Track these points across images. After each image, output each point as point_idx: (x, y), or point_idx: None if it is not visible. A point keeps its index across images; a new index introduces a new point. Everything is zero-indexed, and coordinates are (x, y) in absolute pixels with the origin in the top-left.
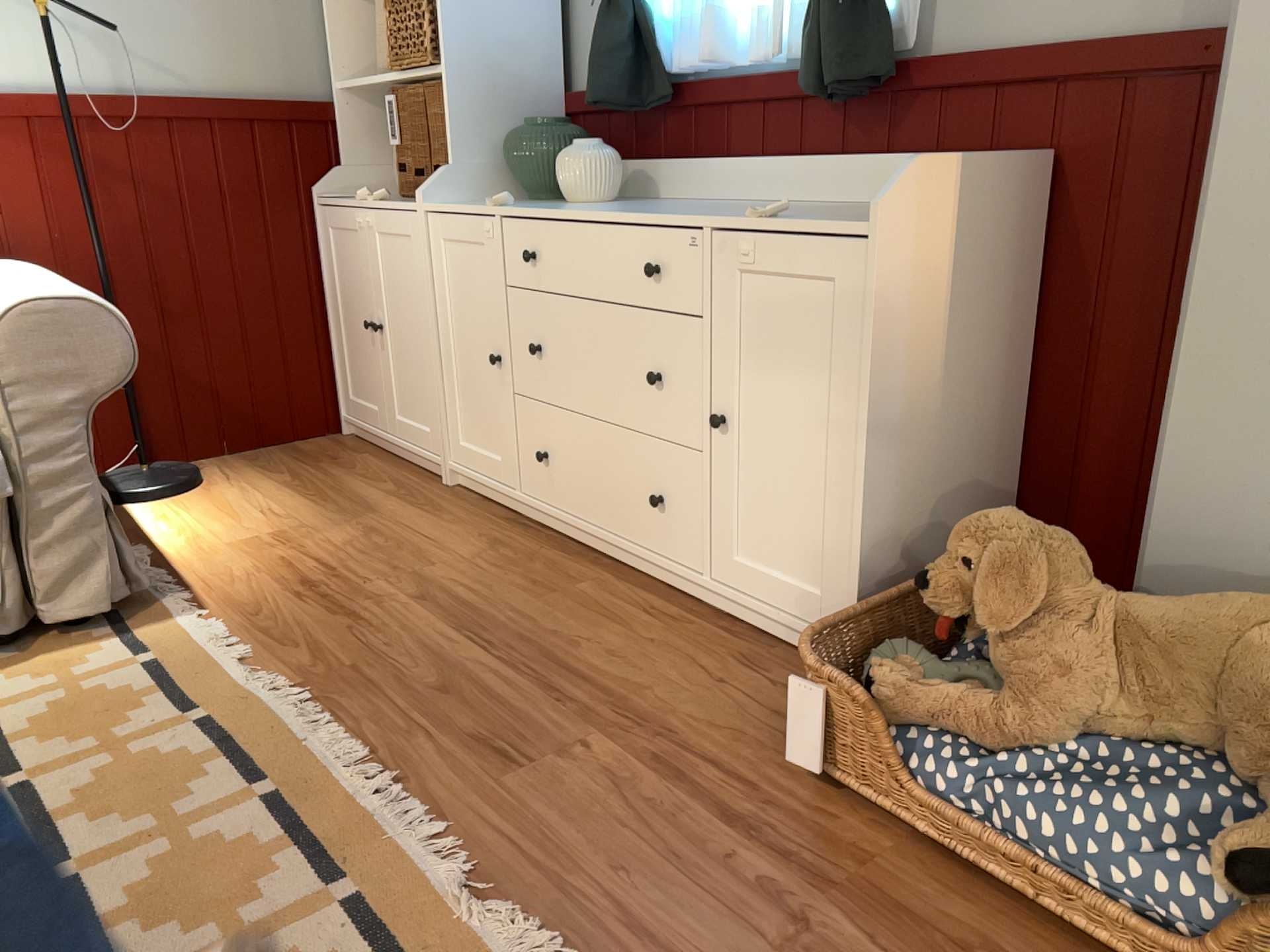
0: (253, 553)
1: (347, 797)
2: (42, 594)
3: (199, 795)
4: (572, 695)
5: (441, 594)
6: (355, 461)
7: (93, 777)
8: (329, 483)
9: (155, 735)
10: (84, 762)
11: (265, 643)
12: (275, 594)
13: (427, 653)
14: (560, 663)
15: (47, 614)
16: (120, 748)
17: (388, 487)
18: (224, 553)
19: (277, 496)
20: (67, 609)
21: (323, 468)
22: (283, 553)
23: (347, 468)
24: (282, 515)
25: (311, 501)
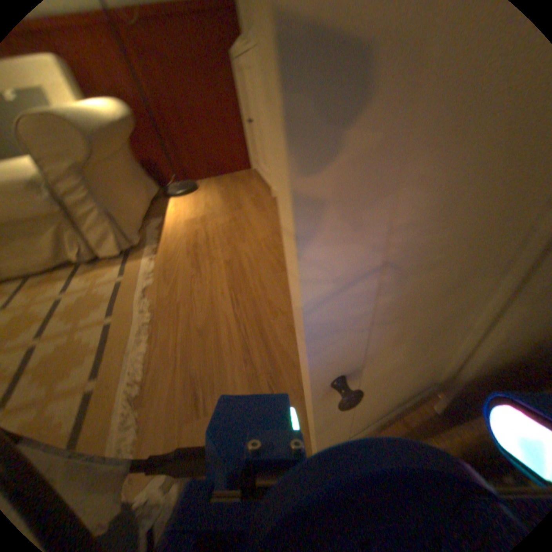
0: (188, 227)
1: (111, 414)
2: (92, 248)
3: (68, 383)
4: (256, 360)
5: (238, 263)
6: (248, 182)
7: (51, 354)
8: (234, 193)
9: (86, 332)
10: (56, 342)
11: (159, 280)
12: (181, 251)
13: (210, 303)
14: (262, 329)
15: (98, 255)
16: (71, 337)
17: (252, 197)
18: (180, 226)
19: (213, 198)
20: (103, 254)
21: (236, 185)
22: (197, 229)
23: (244, 185)
24: (209, 208)
25: (222, 201)
